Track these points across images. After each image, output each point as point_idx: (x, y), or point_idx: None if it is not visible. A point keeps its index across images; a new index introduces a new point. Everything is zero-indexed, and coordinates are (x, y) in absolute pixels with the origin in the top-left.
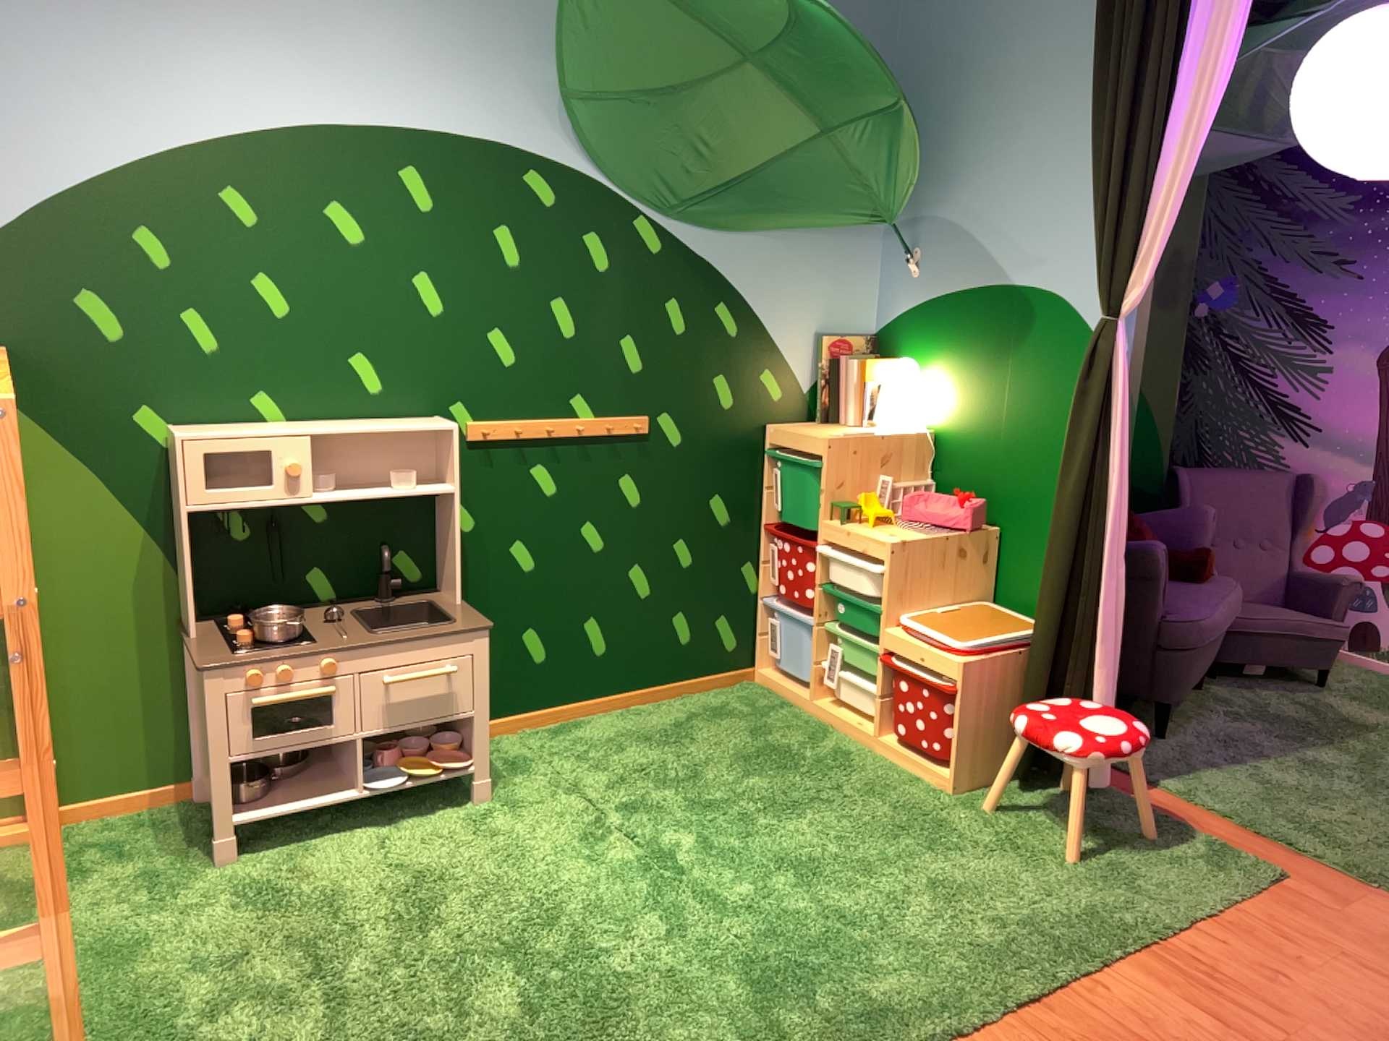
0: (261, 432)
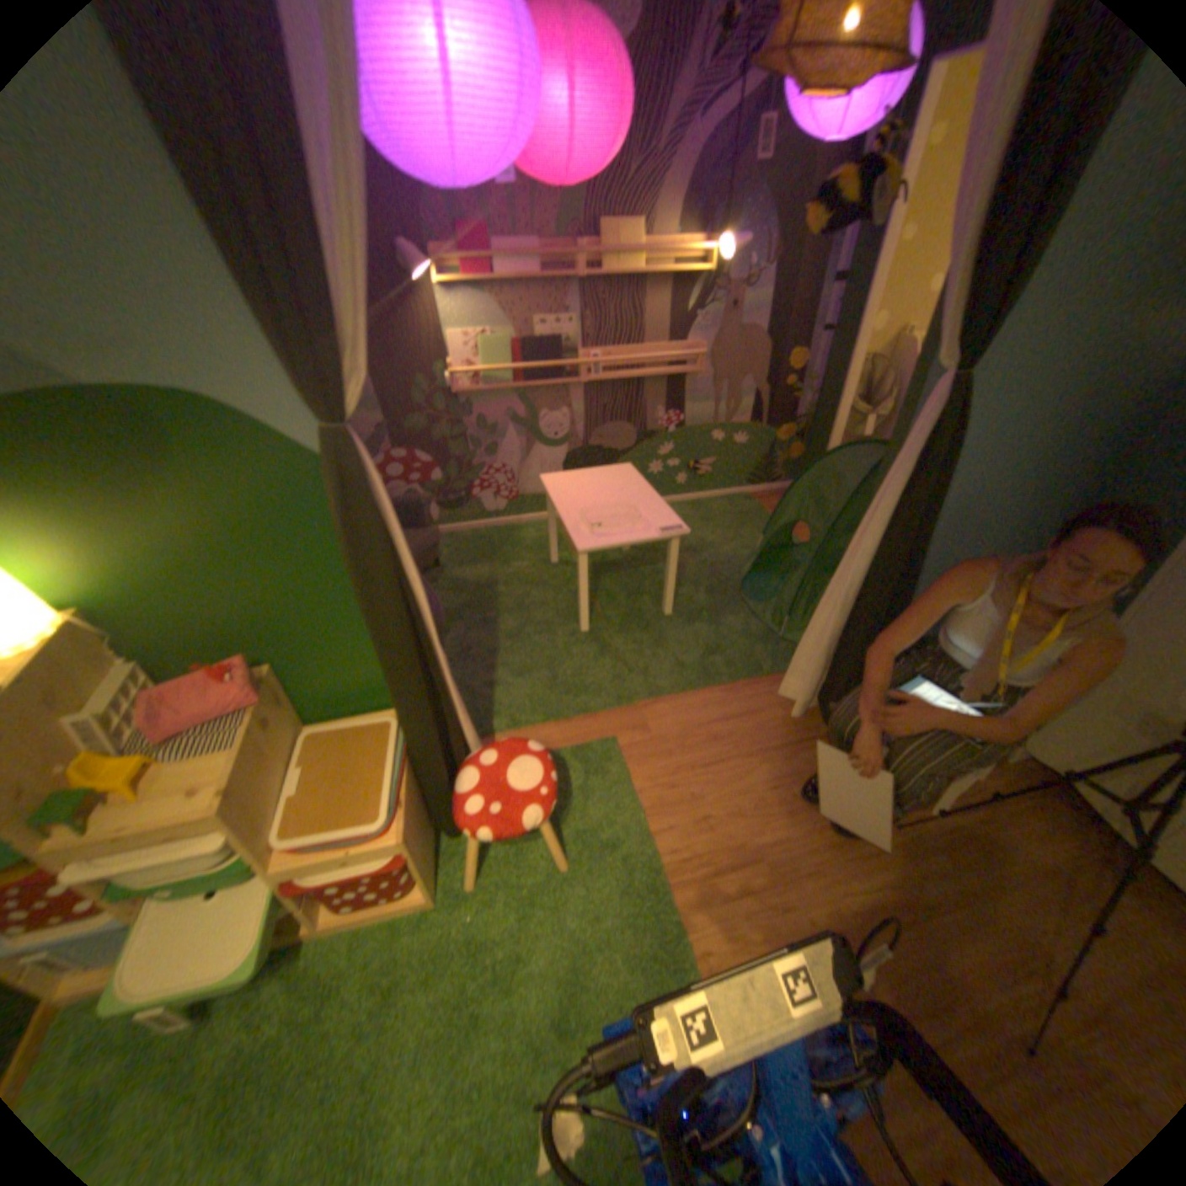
0: None
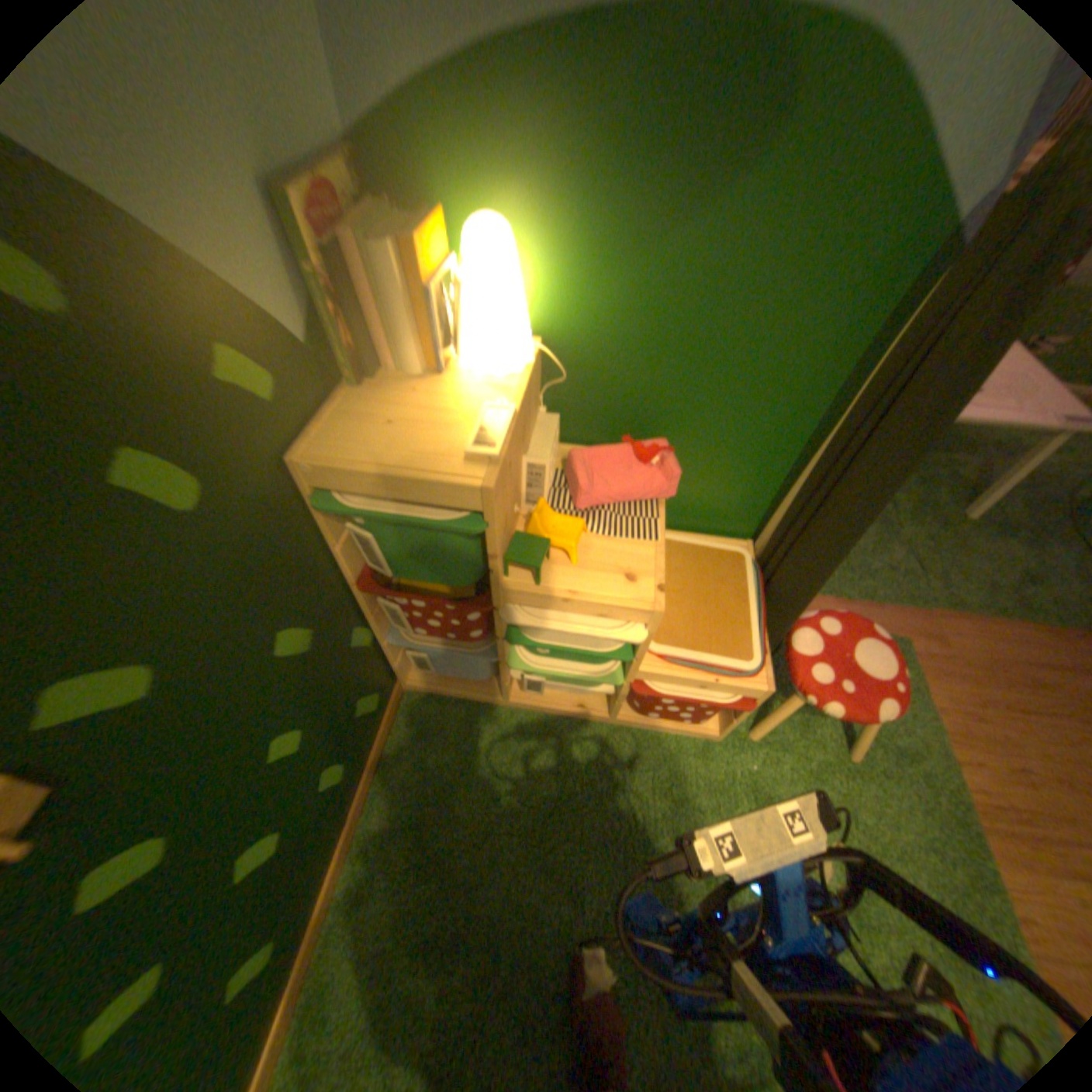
0: None
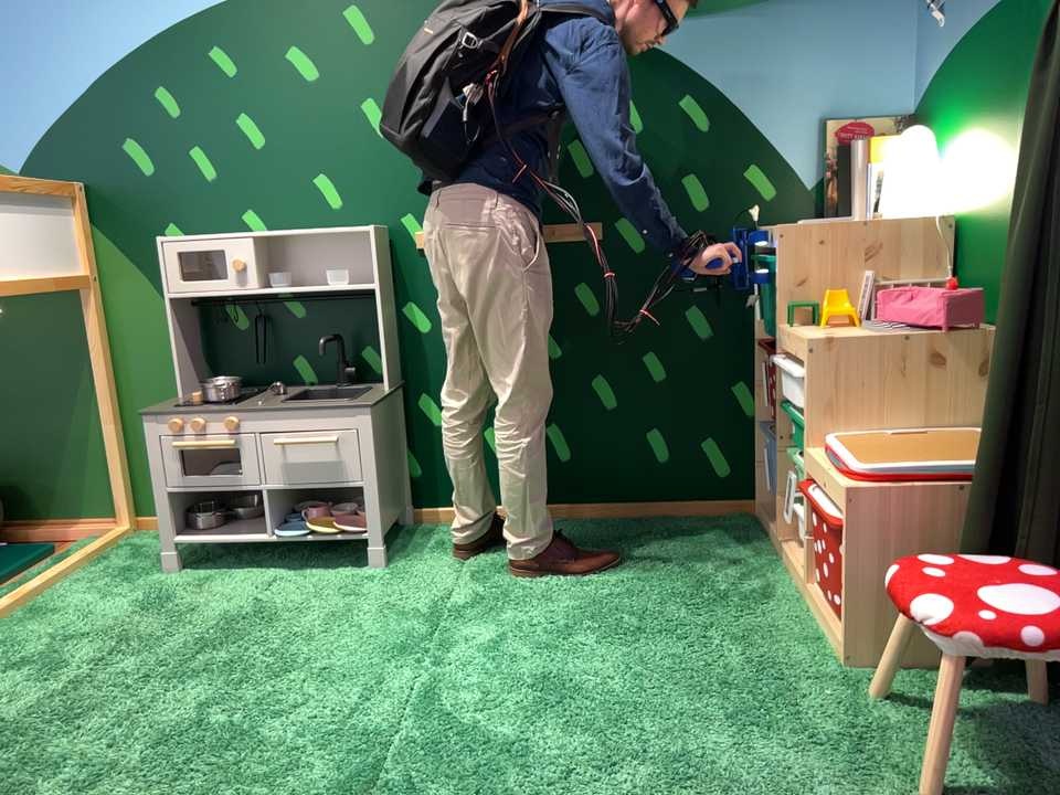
0: (219, 235)
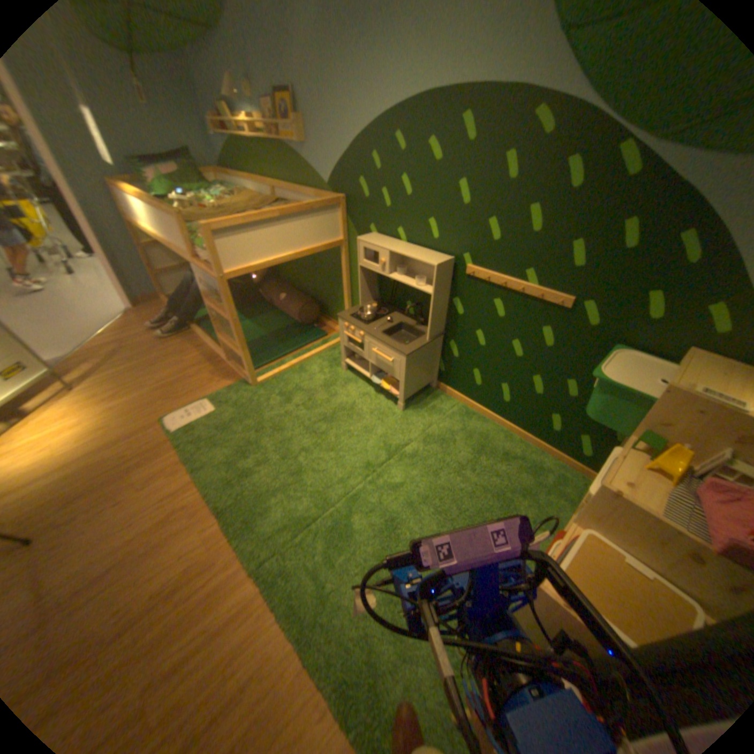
0: (381, 243)
